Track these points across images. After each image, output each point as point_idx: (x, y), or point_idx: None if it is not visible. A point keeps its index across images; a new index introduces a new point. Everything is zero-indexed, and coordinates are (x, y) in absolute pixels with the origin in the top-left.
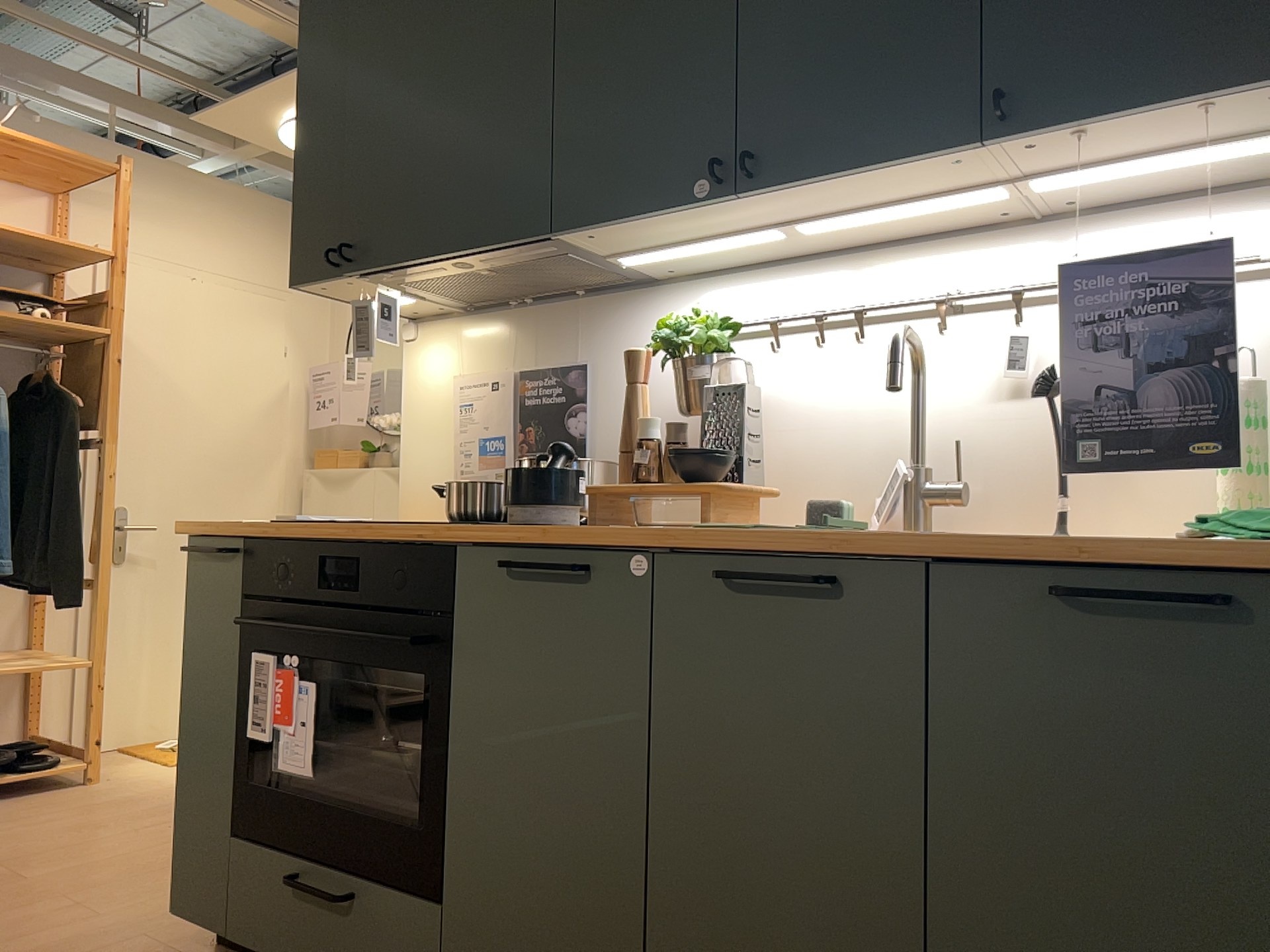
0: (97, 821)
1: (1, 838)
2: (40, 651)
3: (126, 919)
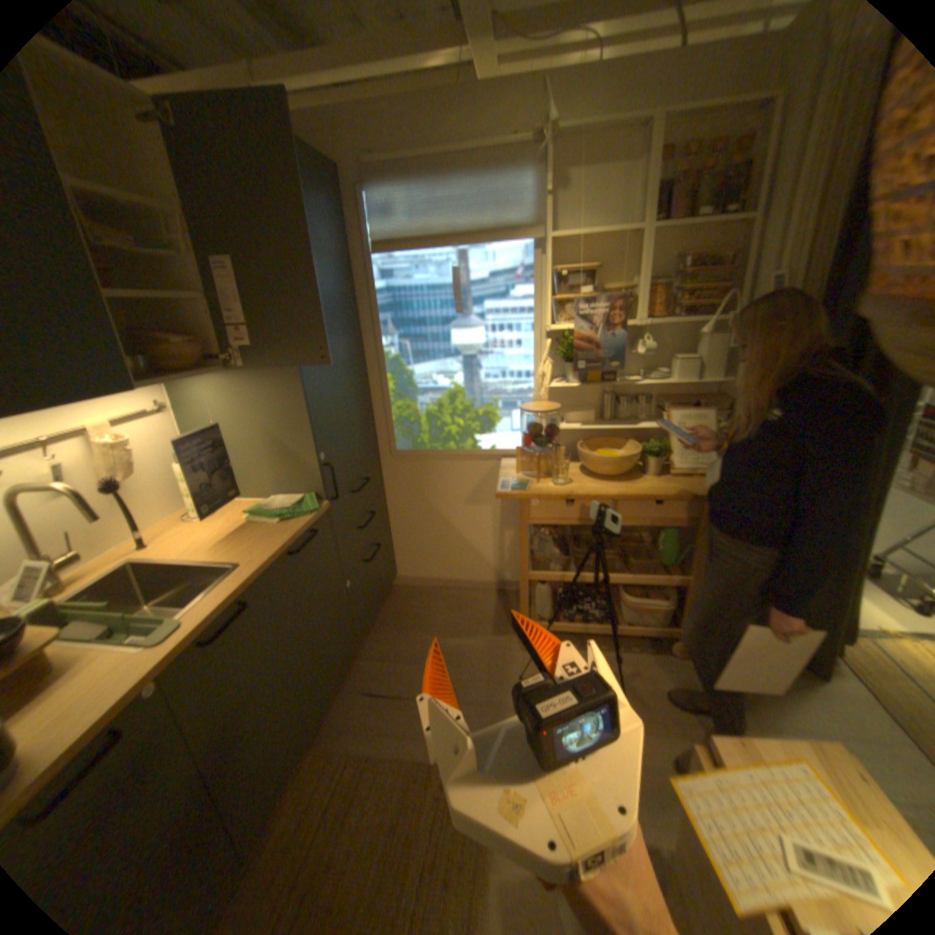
0: None
1: None
2: None
3: None
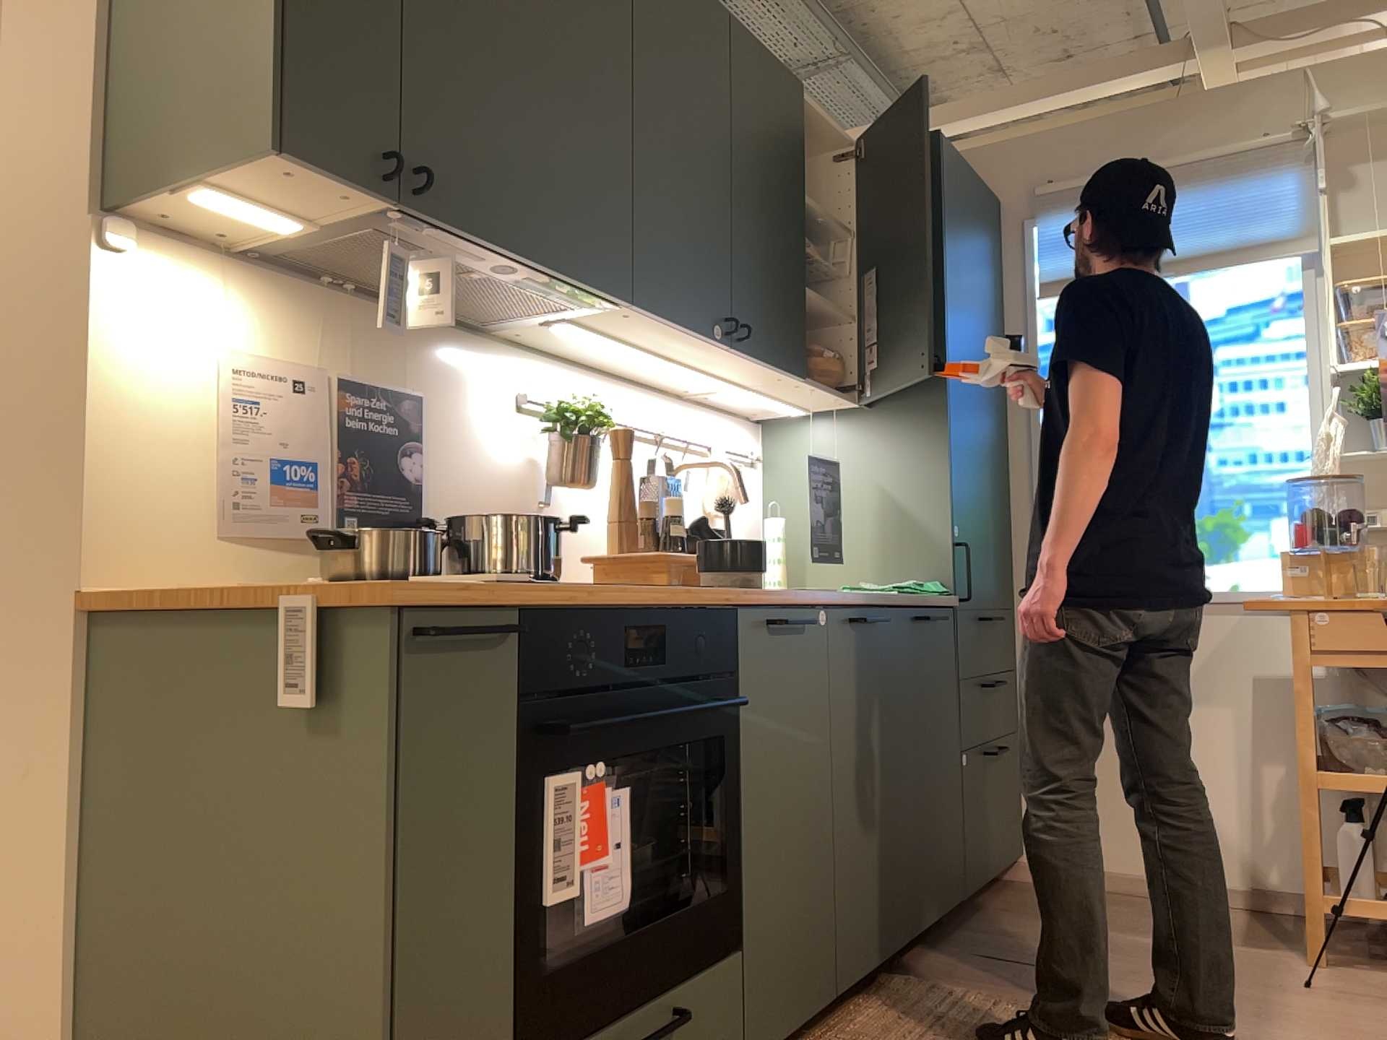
0: None
1: None
2: None
3: None
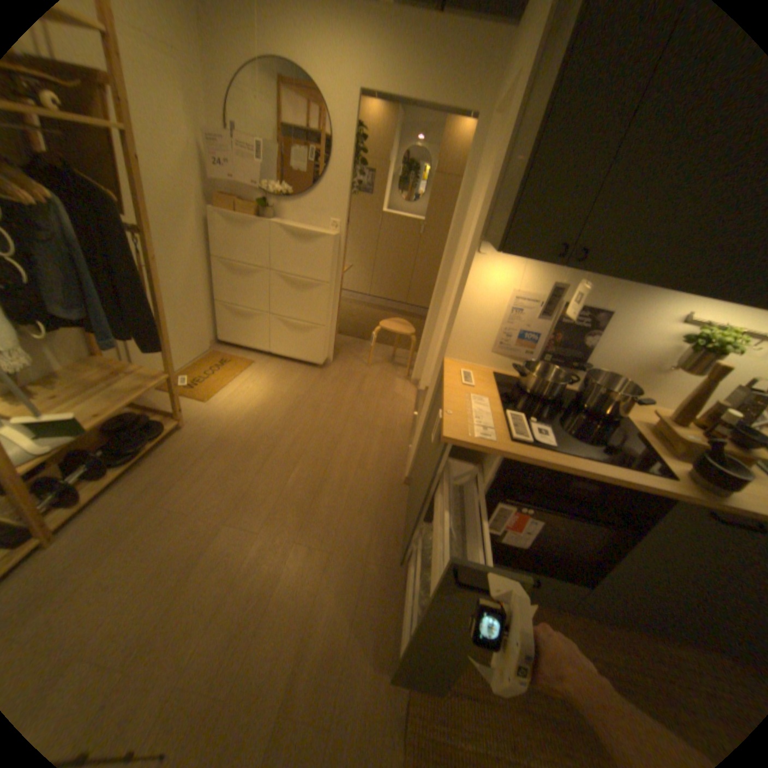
0: (229, 467)
1: (195, 497)
2: (101, 356)
3: (343, 551)
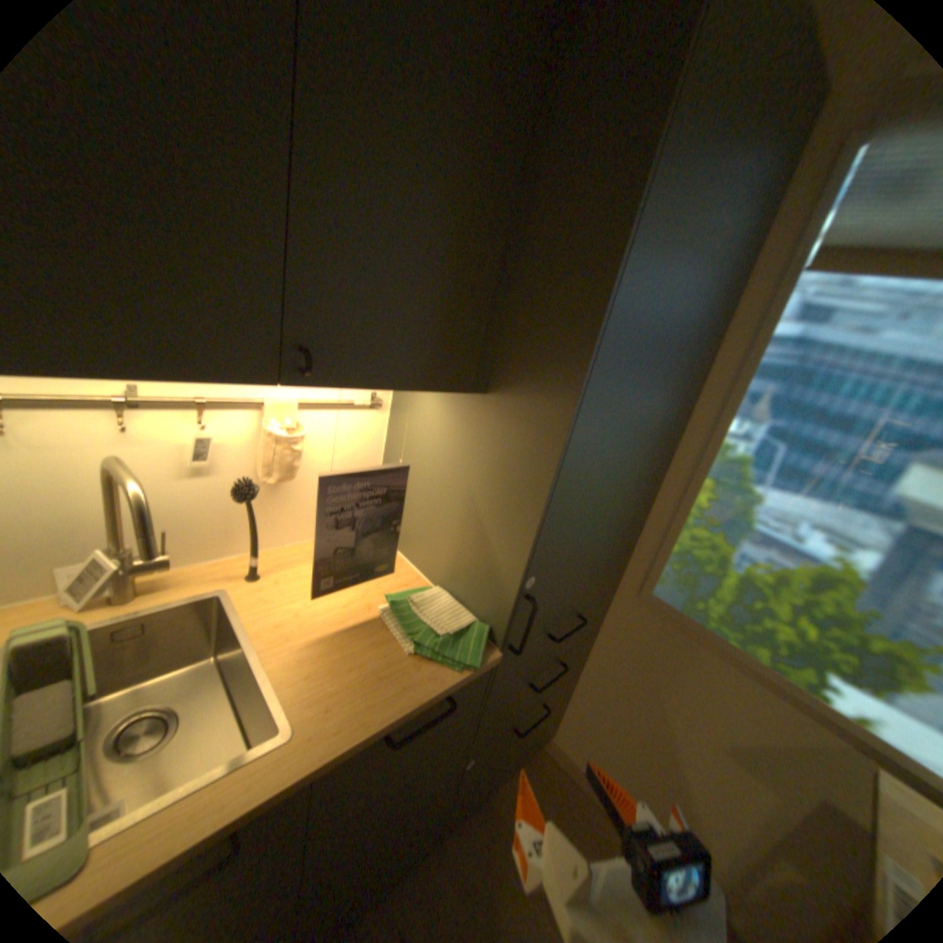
0: None
1: None
2: None
3: None
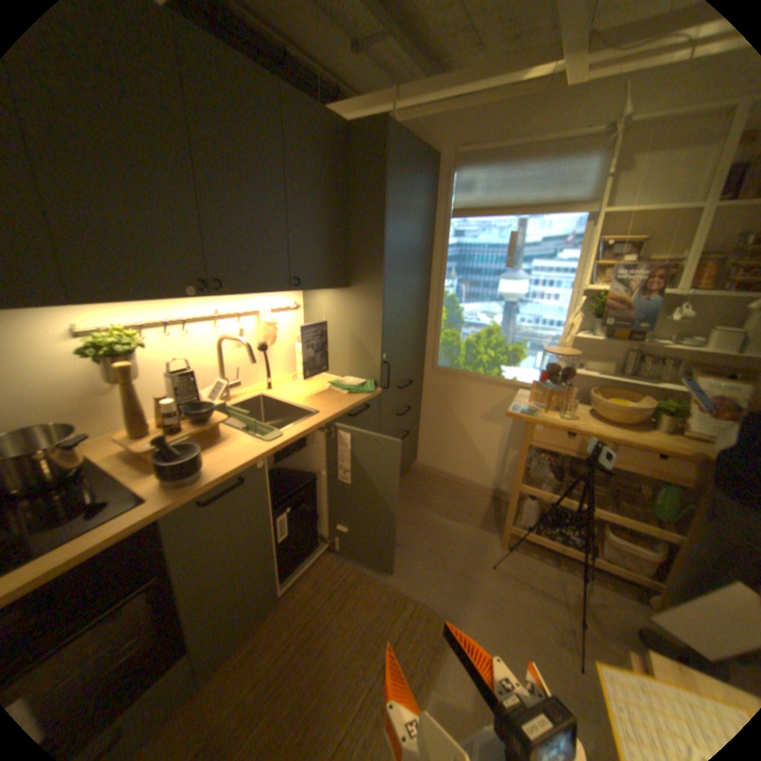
0: None
1: None
2: None
3: None
